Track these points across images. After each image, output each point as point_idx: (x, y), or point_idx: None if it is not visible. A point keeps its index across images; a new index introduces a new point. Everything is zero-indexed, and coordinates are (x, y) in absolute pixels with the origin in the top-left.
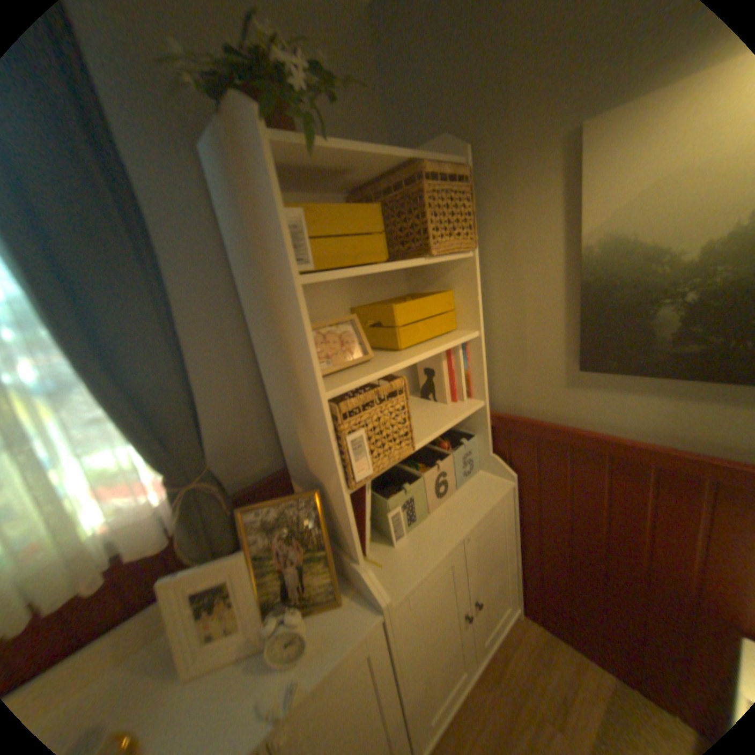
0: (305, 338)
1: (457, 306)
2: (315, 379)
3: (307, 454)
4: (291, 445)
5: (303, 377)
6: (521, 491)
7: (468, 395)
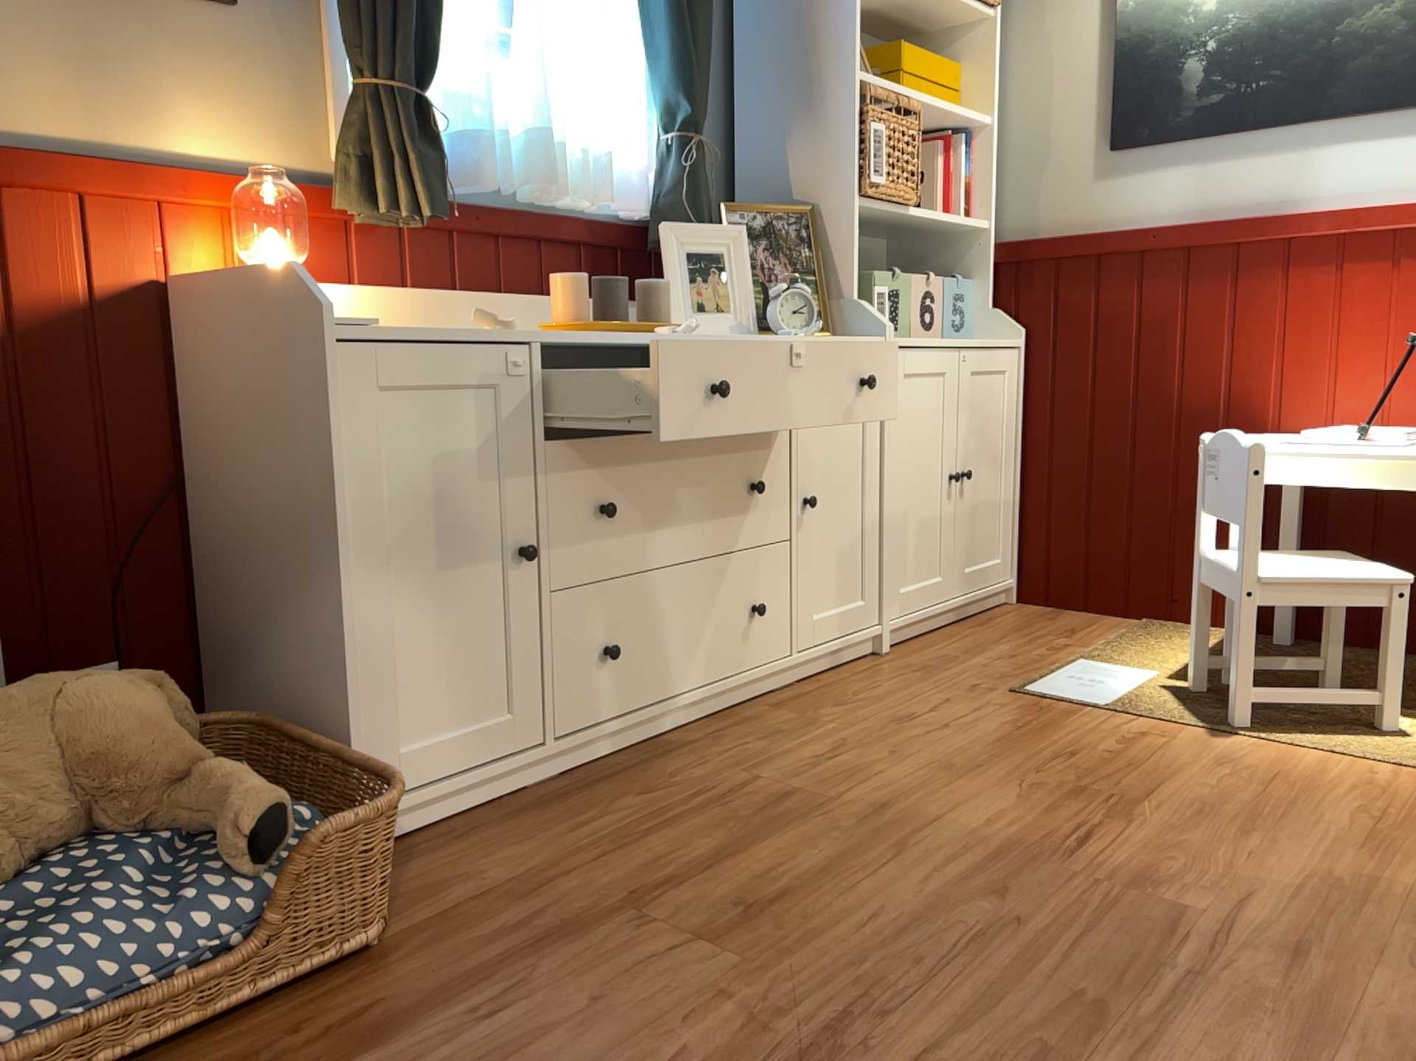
0: (850, 7)
1: (963, 91)
2: (850, 54)
3: (796, 177)
4: (763, 182)
5: (830, 58)
6: (1027, 361)
7: (965, 217)
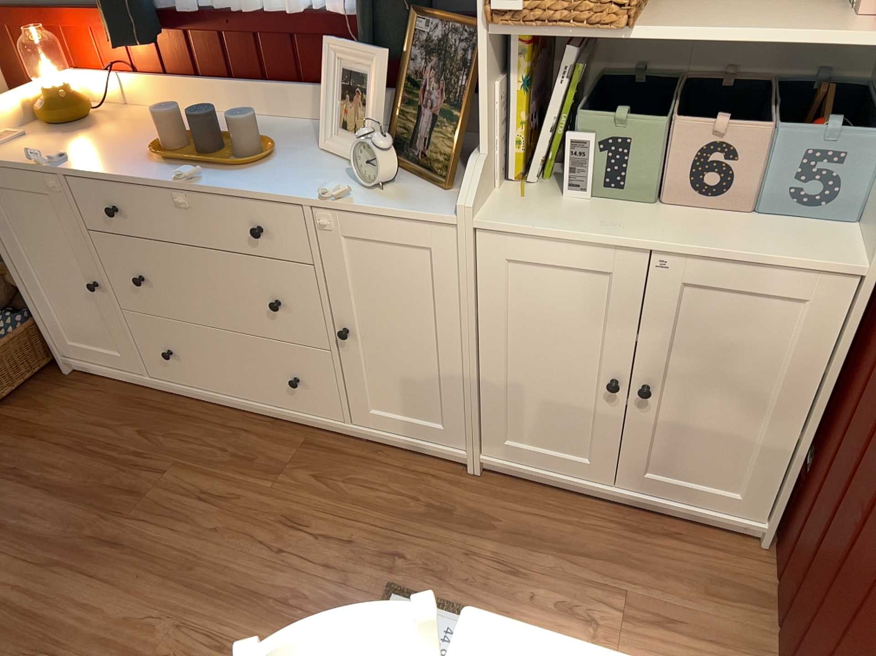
0: None
1: None
2: None
3: None
4: None
5: None
6: (869, 304)
7: None
